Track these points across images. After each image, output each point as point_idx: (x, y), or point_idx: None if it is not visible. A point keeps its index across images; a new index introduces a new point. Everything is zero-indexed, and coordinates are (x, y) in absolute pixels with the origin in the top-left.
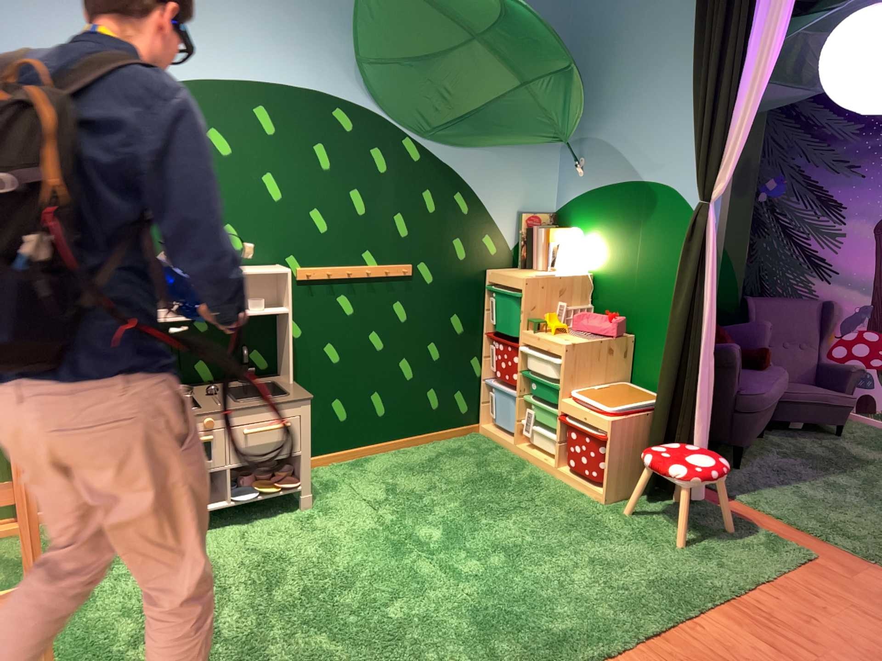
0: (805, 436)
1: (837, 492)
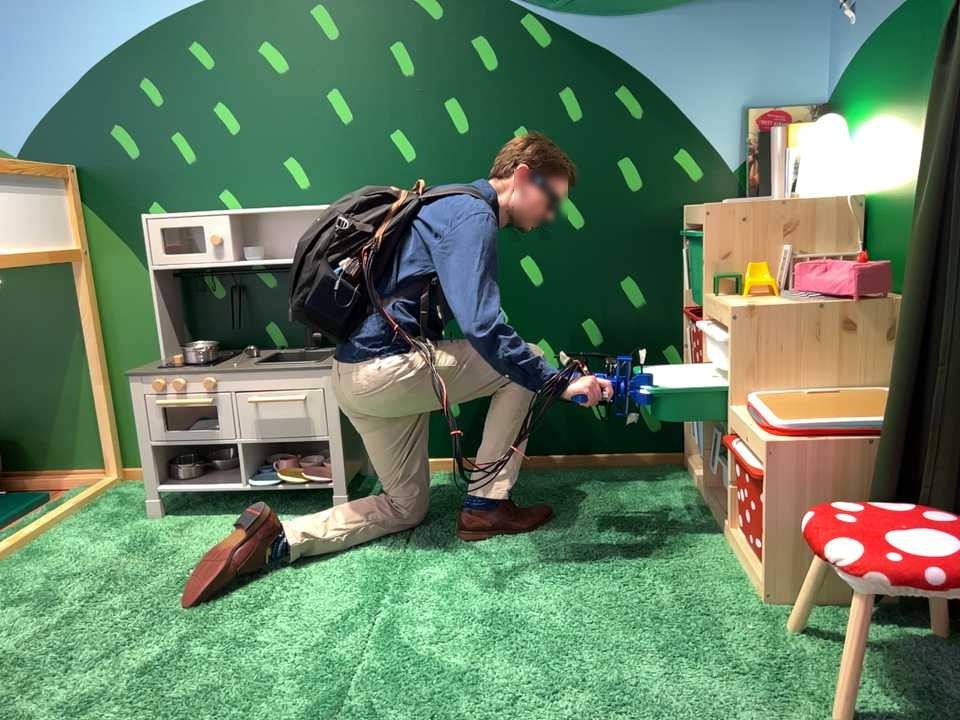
0: None
1: None
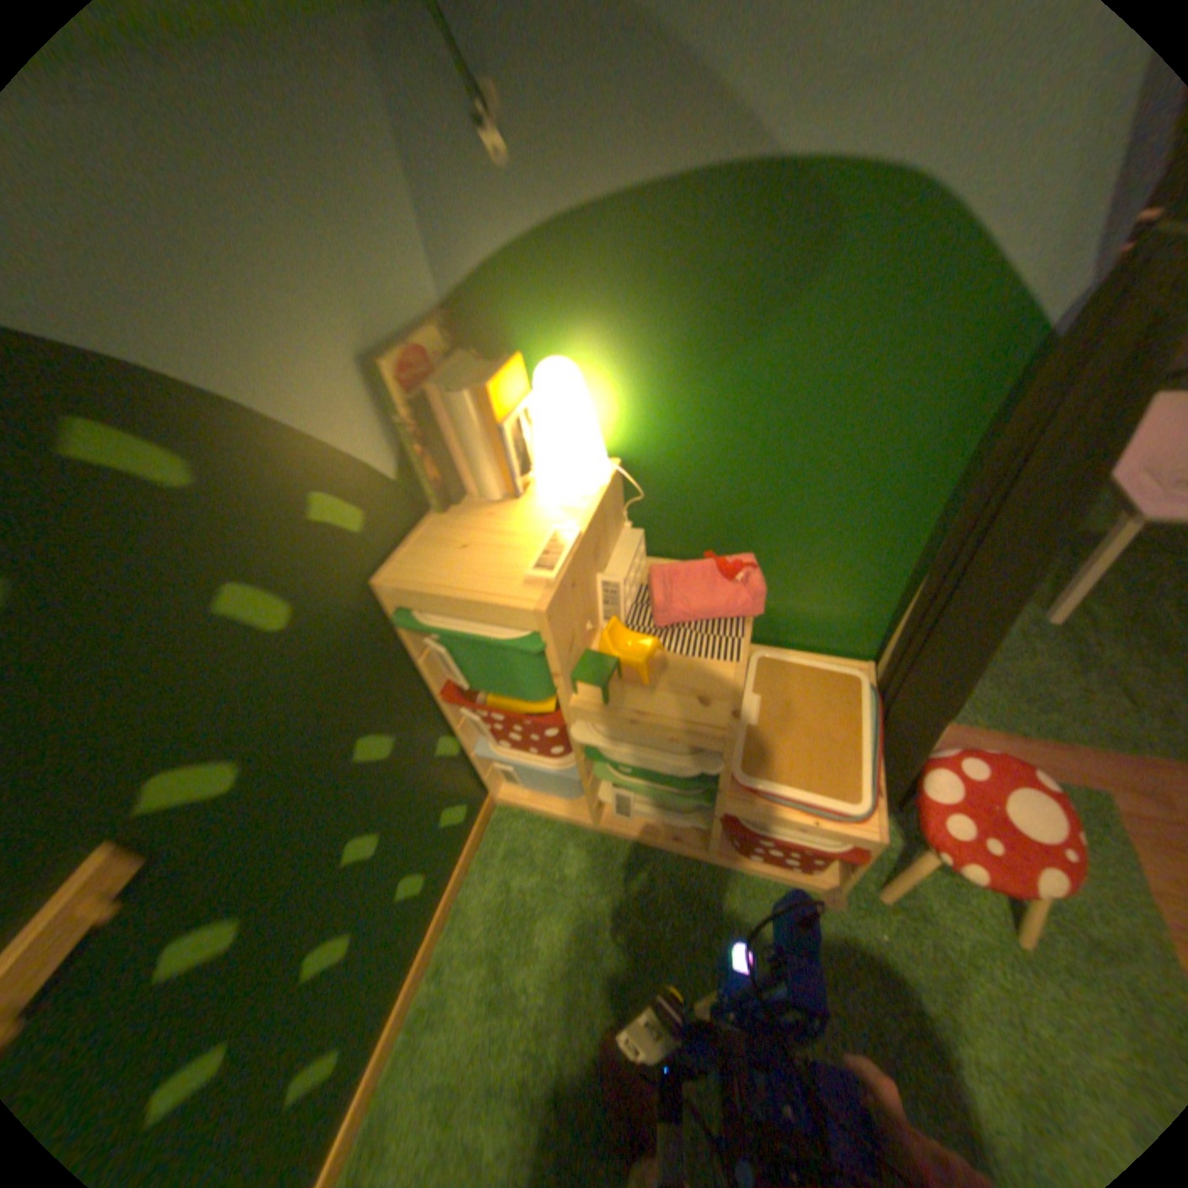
0: None
1: None
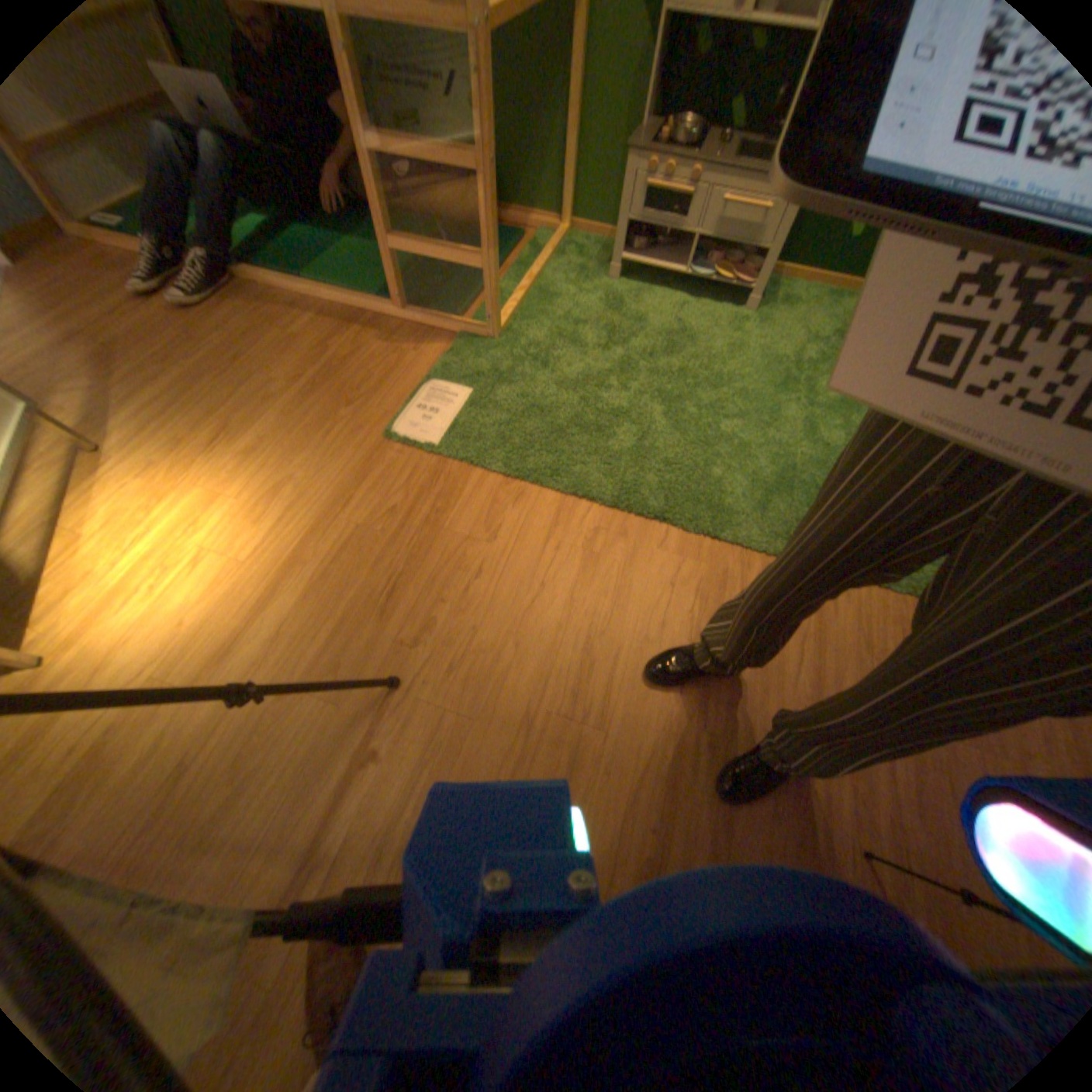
0: None
1: None
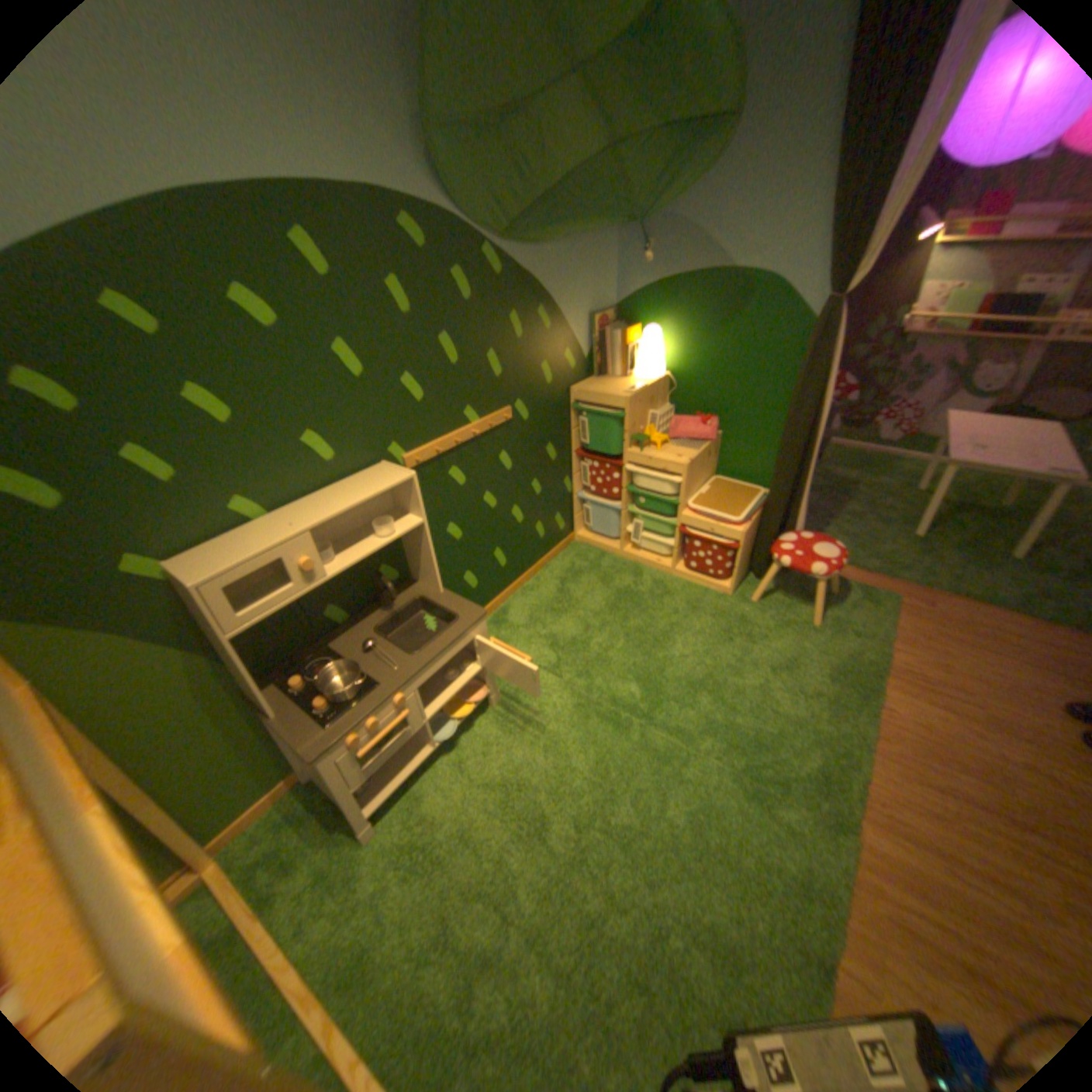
0: None
1: (871, 525)
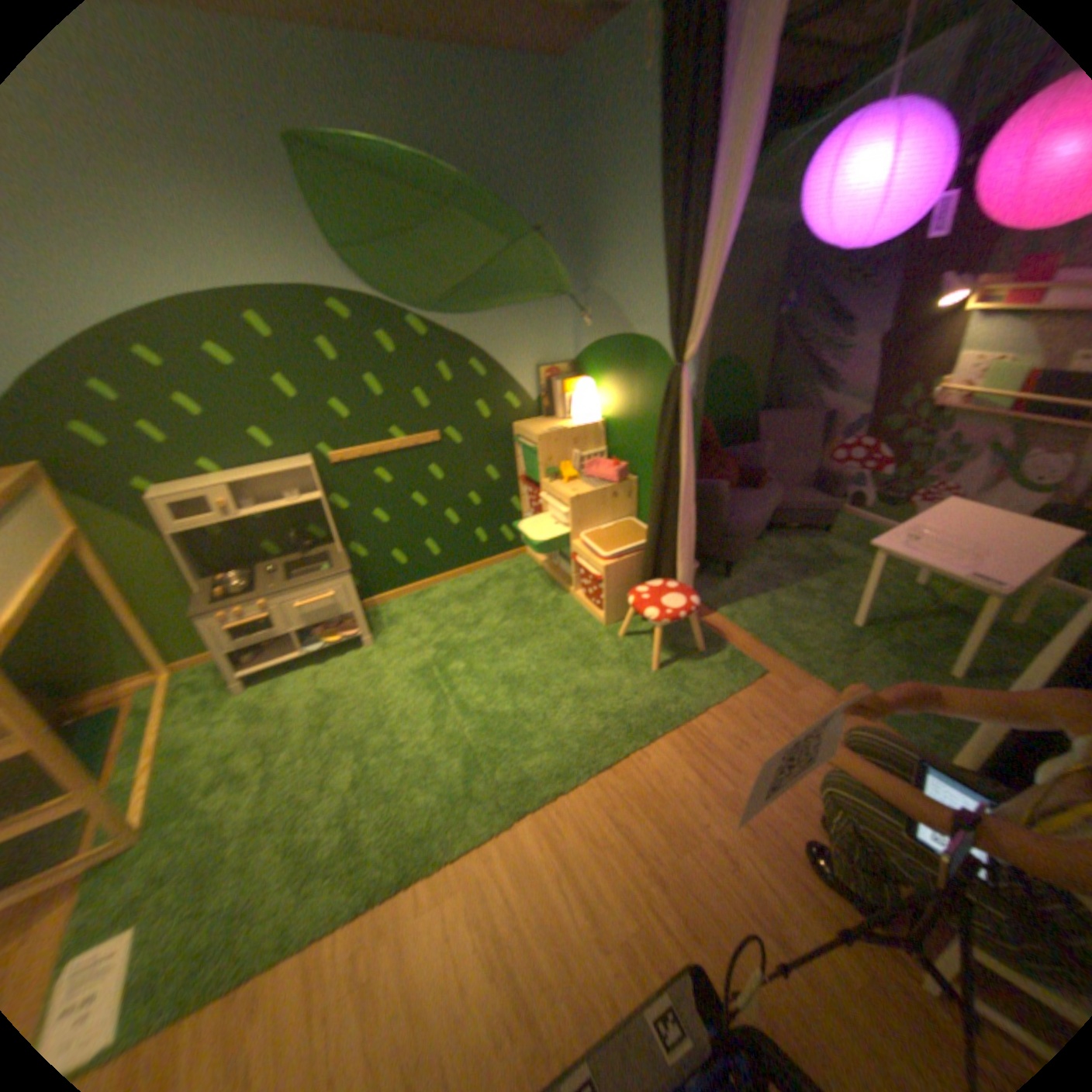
0: (806, 539)
1: (815, 604)
